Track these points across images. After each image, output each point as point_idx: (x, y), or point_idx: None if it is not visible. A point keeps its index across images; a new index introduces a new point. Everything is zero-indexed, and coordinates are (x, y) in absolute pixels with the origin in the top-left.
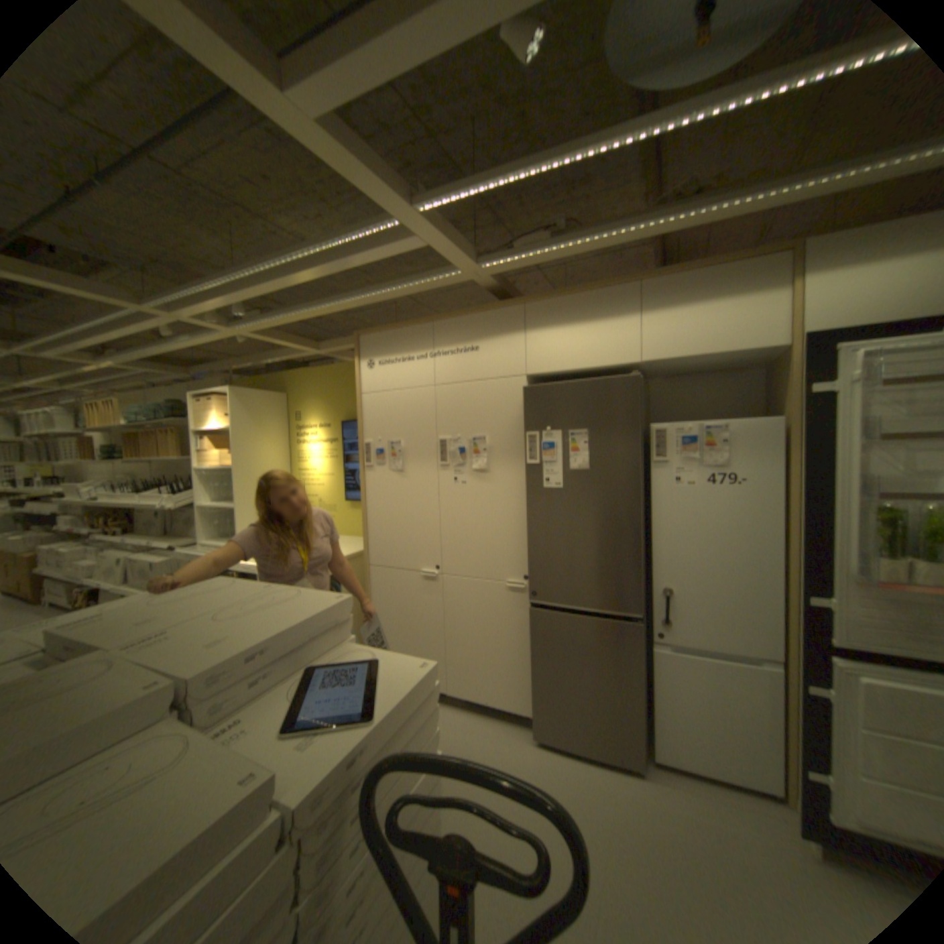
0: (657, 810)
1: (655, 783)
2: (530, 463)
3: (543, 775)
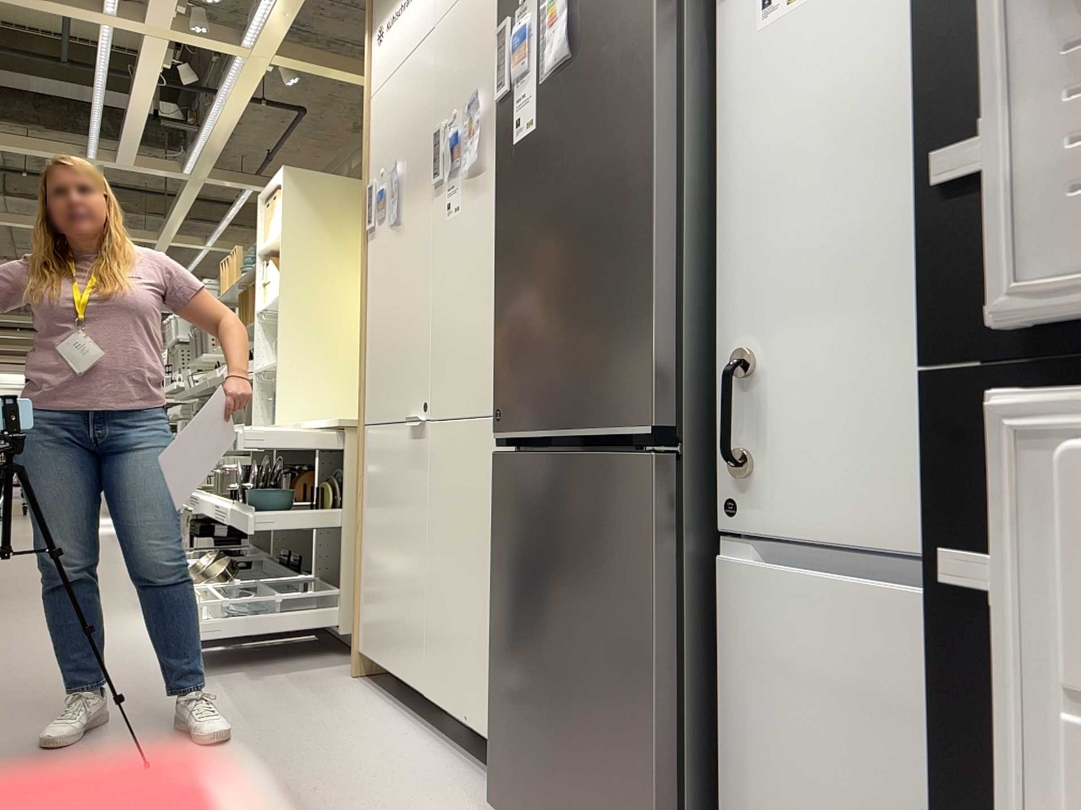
0: None
1: None
2: (500, 97)
3: None
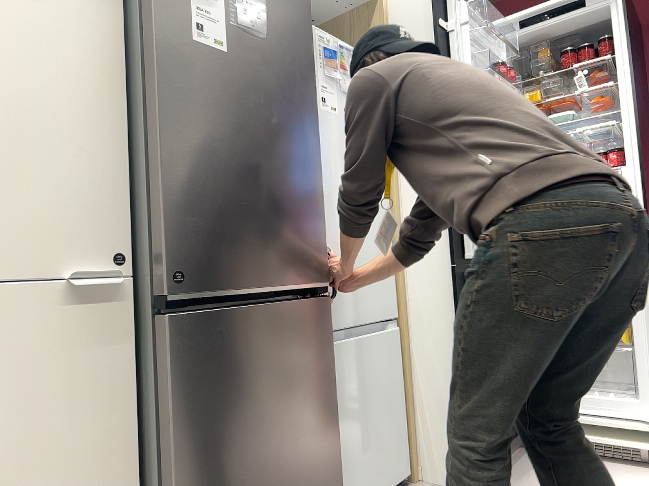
0: None
1: None
2: None
3: None
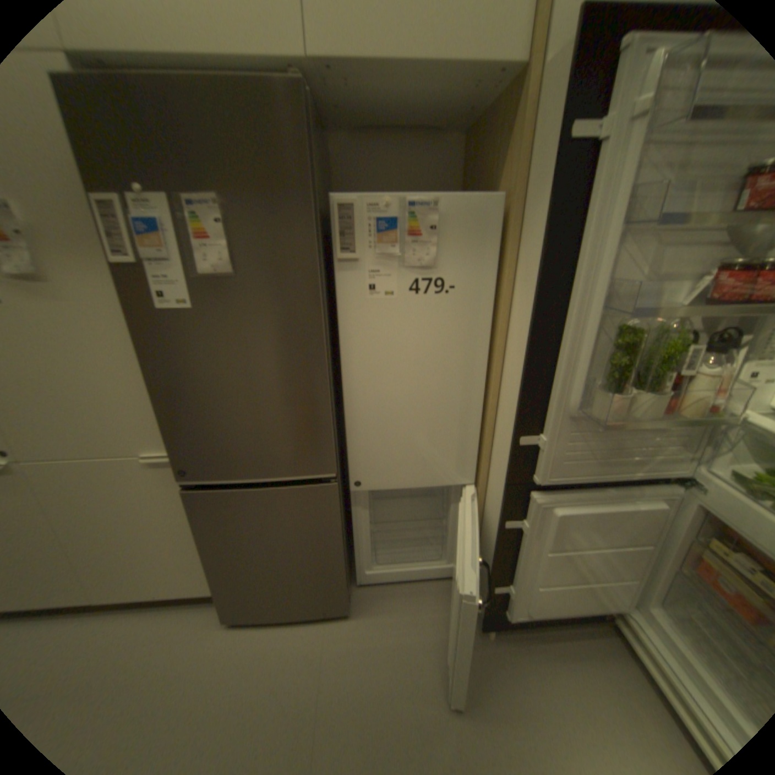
0: (361, 654)
1: (357, 617)
2: (115, 259)
3: (231, 671)
